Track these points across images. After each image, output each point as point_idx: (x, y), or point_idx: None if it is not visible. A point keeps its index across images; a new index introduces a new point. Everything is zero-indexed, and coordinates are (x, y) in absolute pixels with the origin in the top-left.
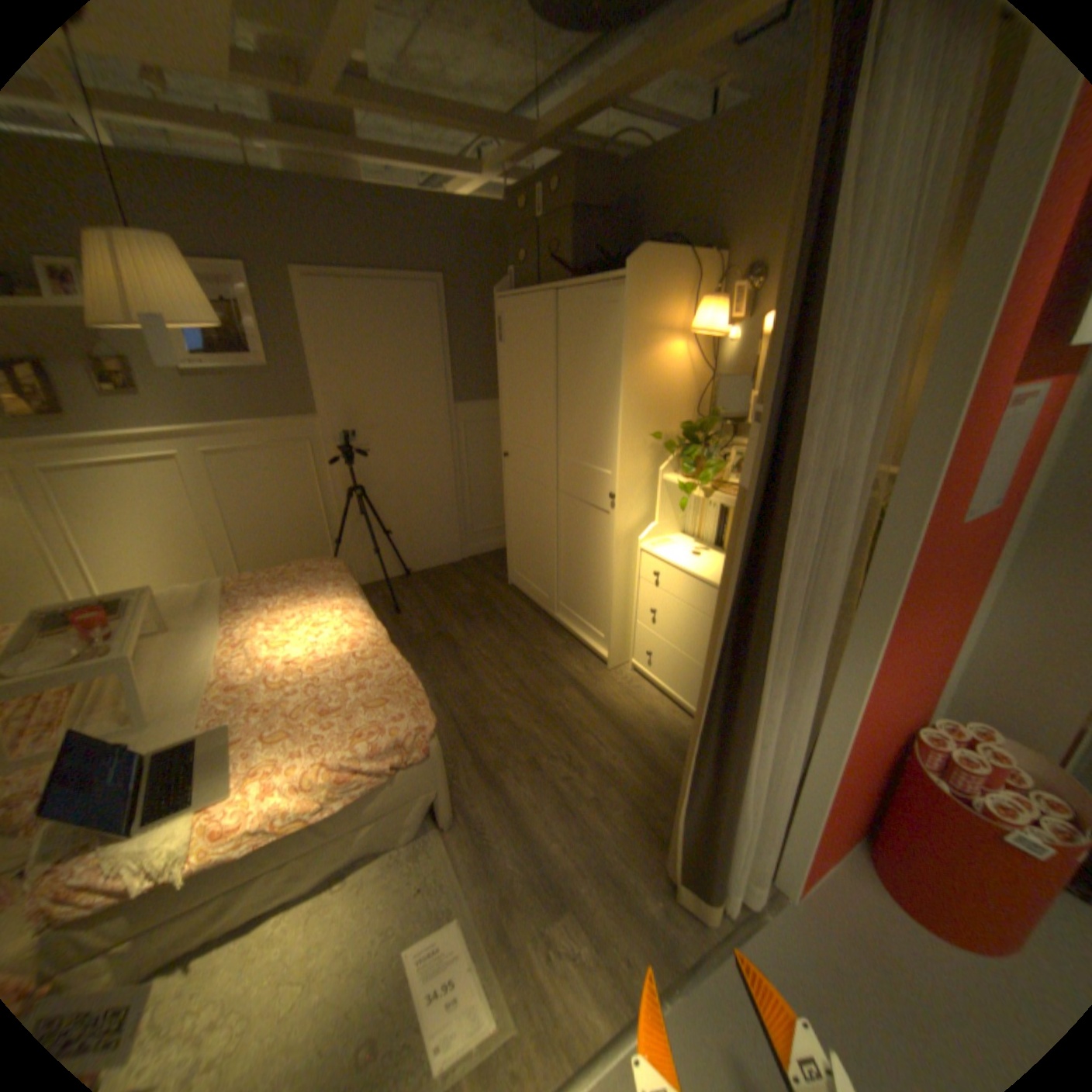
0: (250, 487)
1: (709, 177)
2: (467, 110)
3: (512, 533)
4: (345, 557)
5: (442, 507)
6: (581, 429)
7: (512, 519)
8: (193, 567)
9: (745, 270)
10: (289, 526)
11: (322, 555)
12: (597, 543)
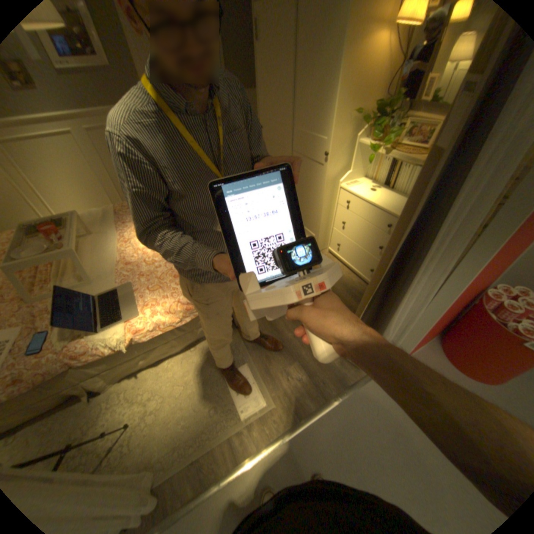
0: None
1: None
2: None
3: None
4: None
5: None
6: (308, 107)
7: None
8: (97, 199)
9: None
10: None
11: None
12: (314, 183)
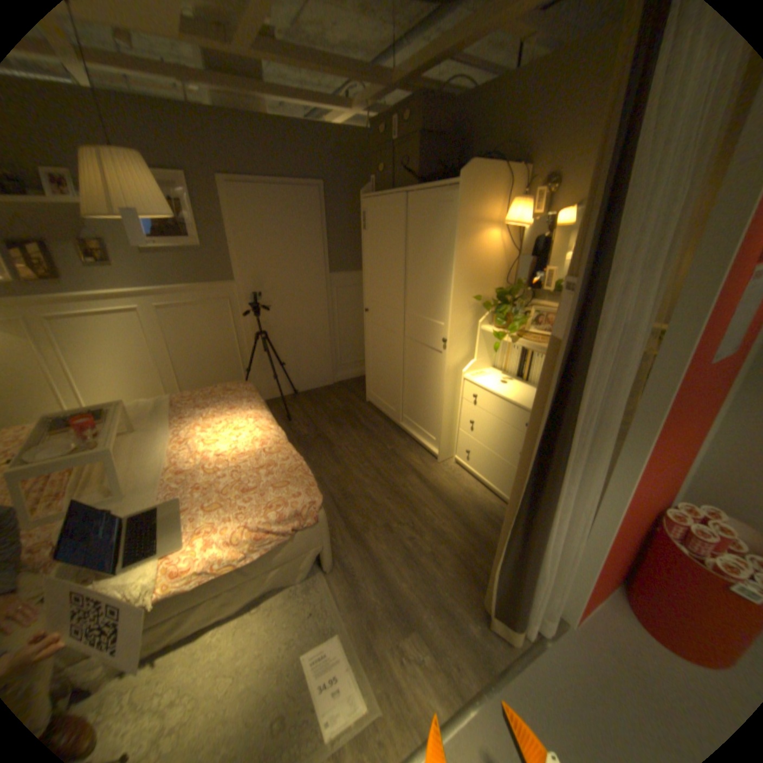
0: (187, 331)
1: (519, 110)
2: (344, 61)
3: (369, 365)
4: (252, 381)
5: (320, 346)
6: (422, 293)
7: (369, 356)
8: (147, 387)
9: (545, 179)
10: (213, 359)
11: (236, 379)
12: (432, 374)
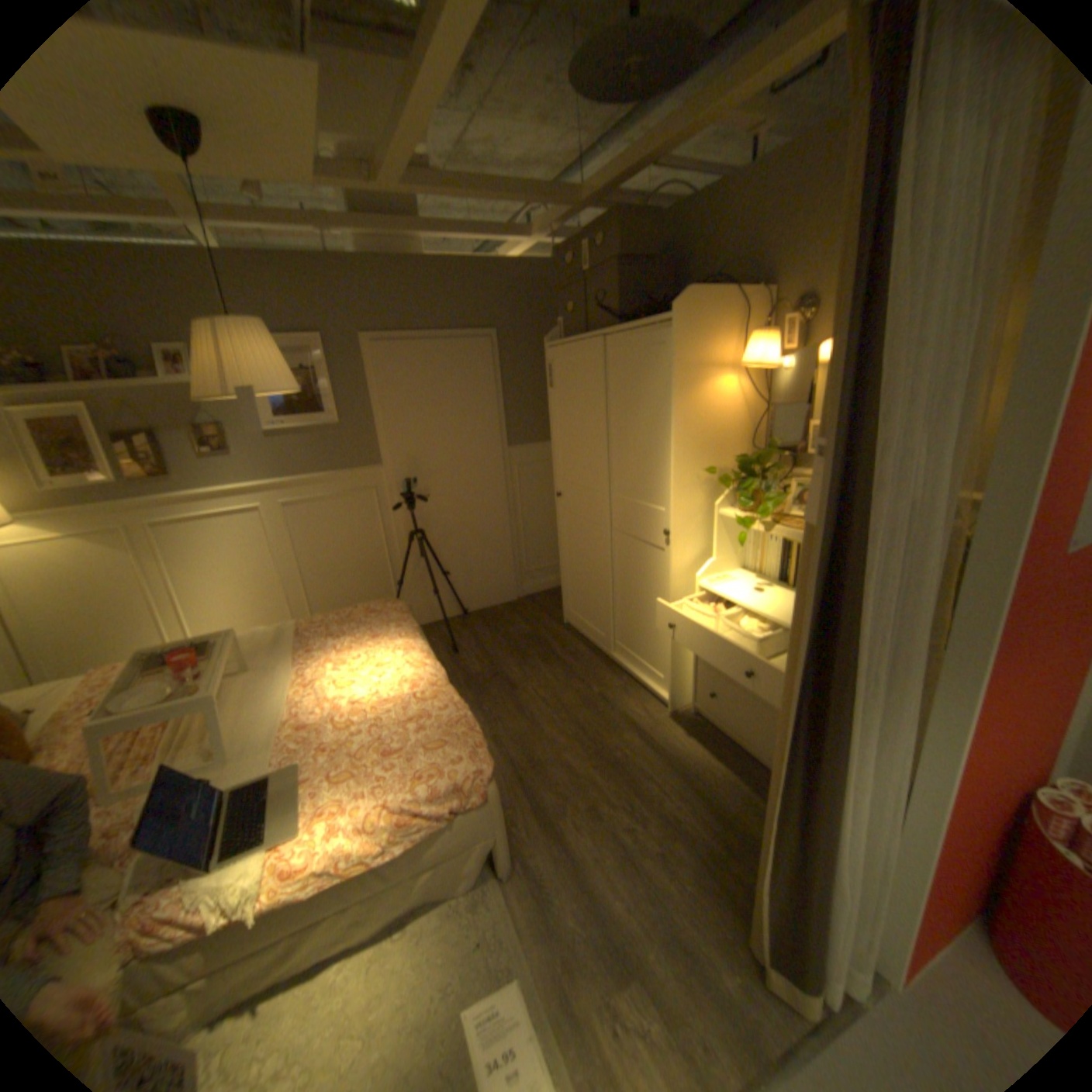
0: (321, 533)
1: (752, 217)
2: (516, 182)
3: (566, 571)
4: (405, 598)
5: (497, 547)
6: (632, 467)
7: (565, 558)
8: (269, 610)
9: (795, 303)
10: (355, 570)
11: (384, 596)
12: (653, 581)
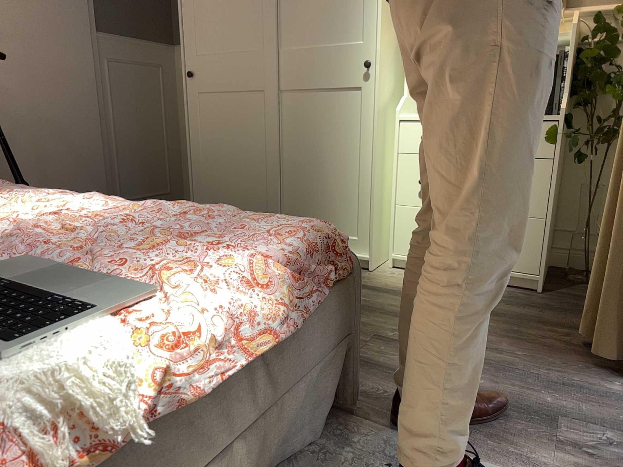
0: None
1: None
2: None
3: (198, 171)
4: None
5: (87, 160)
6: (311, 8)
7: (198, 154)
8: None
9: None
10: None
11: None
12: (342, 130)
